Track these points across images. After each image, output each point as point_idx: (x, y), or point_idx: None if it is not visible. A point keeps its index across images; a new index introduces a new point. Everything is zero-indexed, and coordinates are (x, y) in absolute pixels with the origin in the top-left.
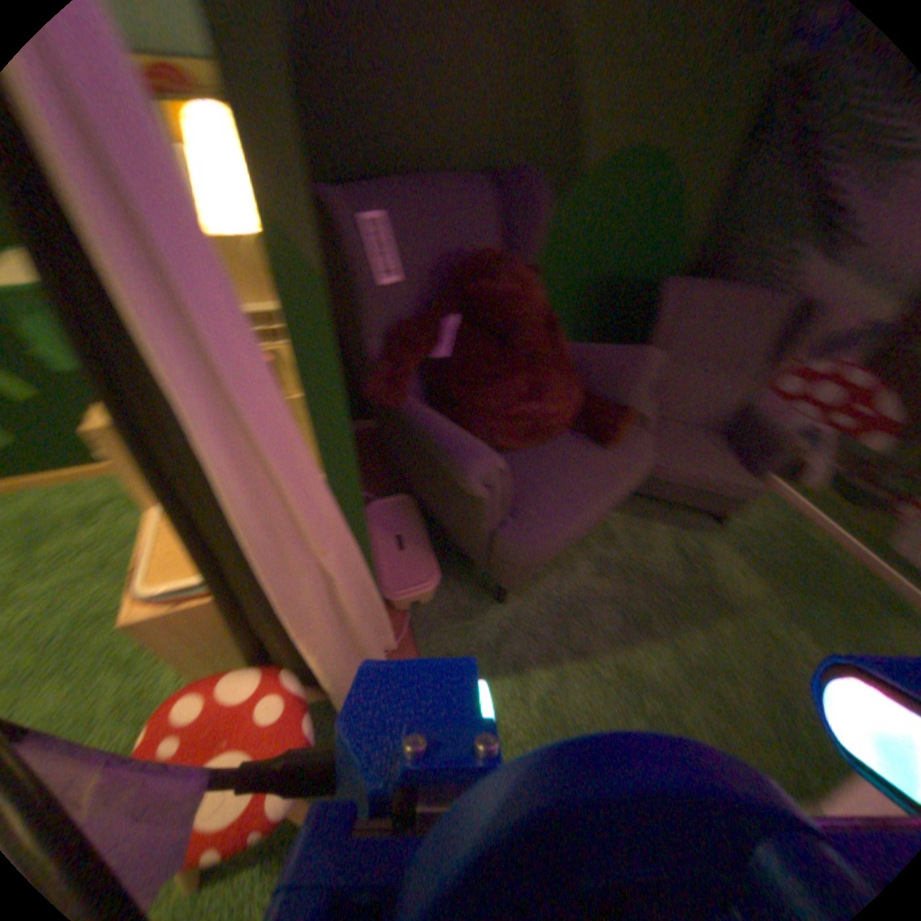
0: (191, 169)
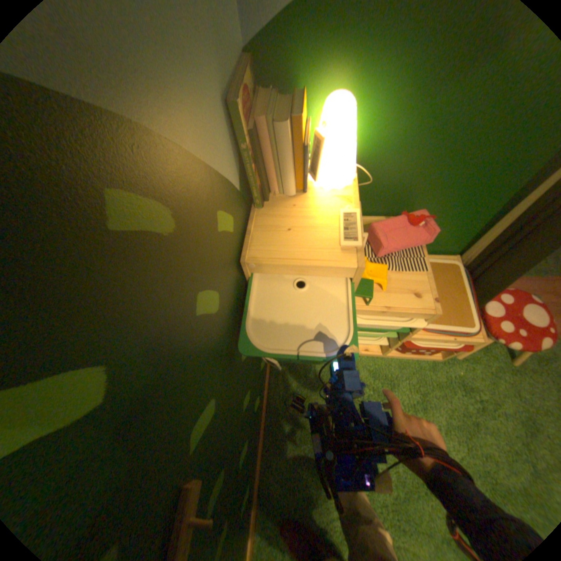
0: (323, 154)
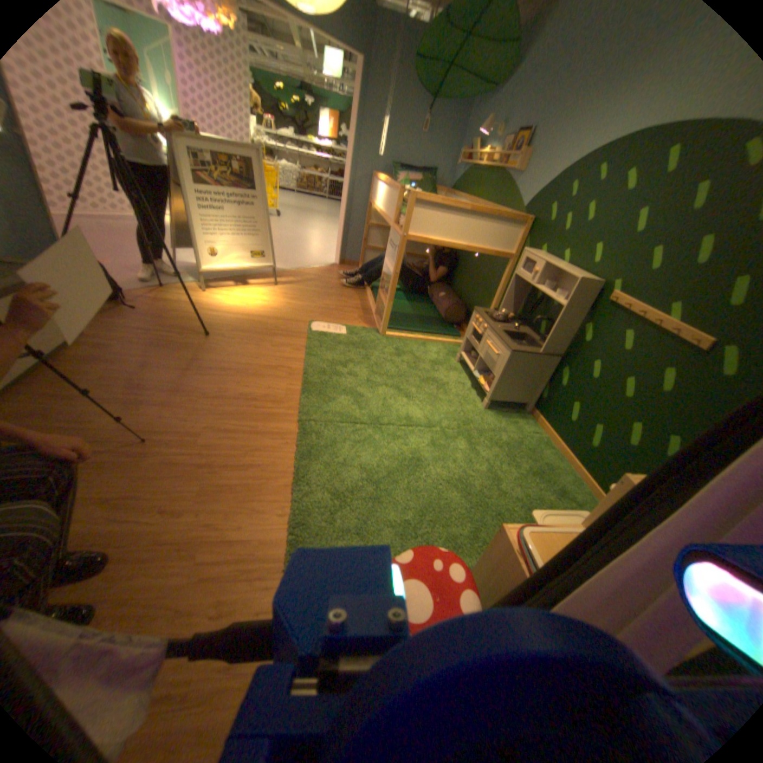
0: None
